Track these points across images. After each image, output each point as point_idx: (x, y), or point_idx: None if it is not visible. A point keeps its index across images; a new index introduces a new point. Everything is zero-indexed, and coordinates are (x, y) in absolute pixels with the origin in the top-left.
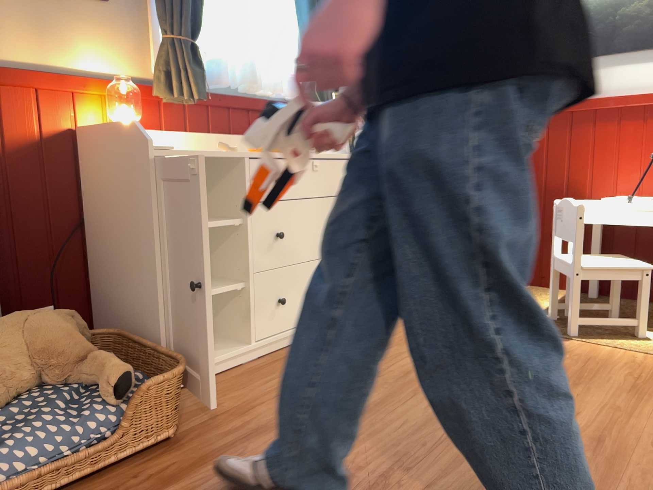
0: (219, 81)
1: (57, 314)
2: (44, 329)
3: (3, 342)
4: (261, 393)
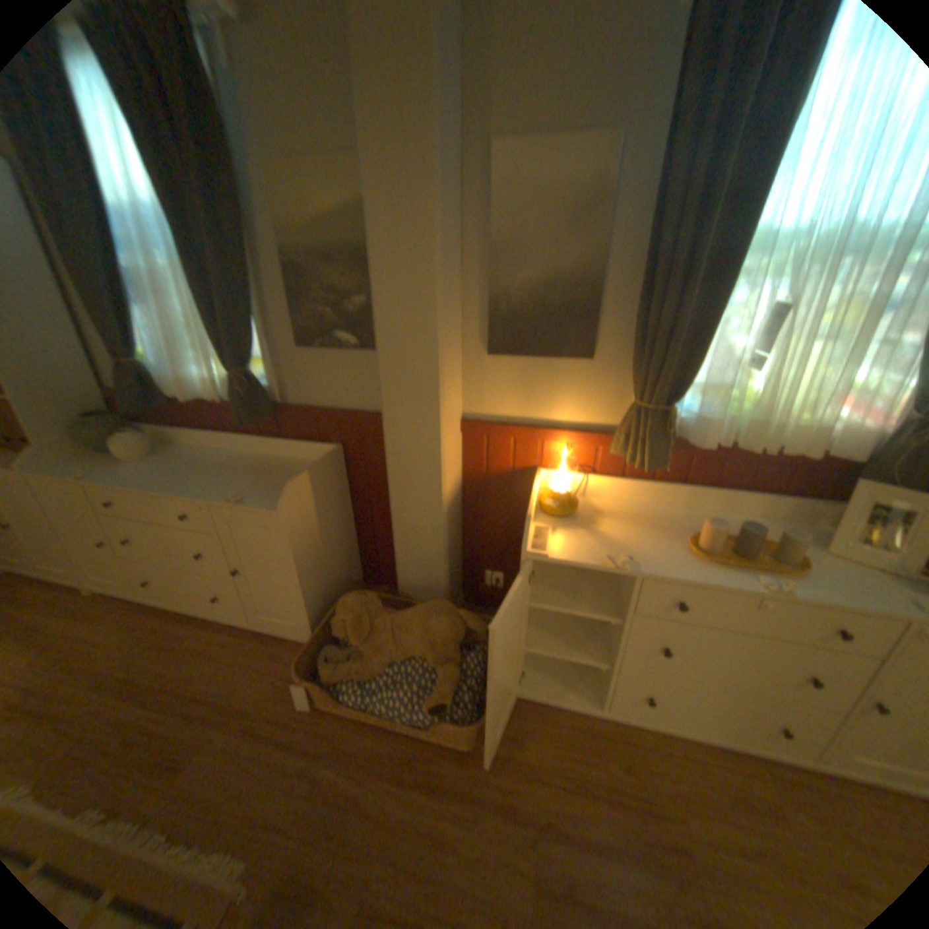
0: (701, 442)
1: (455, 618)
2: (436, 631)
3: (415, 626)
4: (564, 772)
